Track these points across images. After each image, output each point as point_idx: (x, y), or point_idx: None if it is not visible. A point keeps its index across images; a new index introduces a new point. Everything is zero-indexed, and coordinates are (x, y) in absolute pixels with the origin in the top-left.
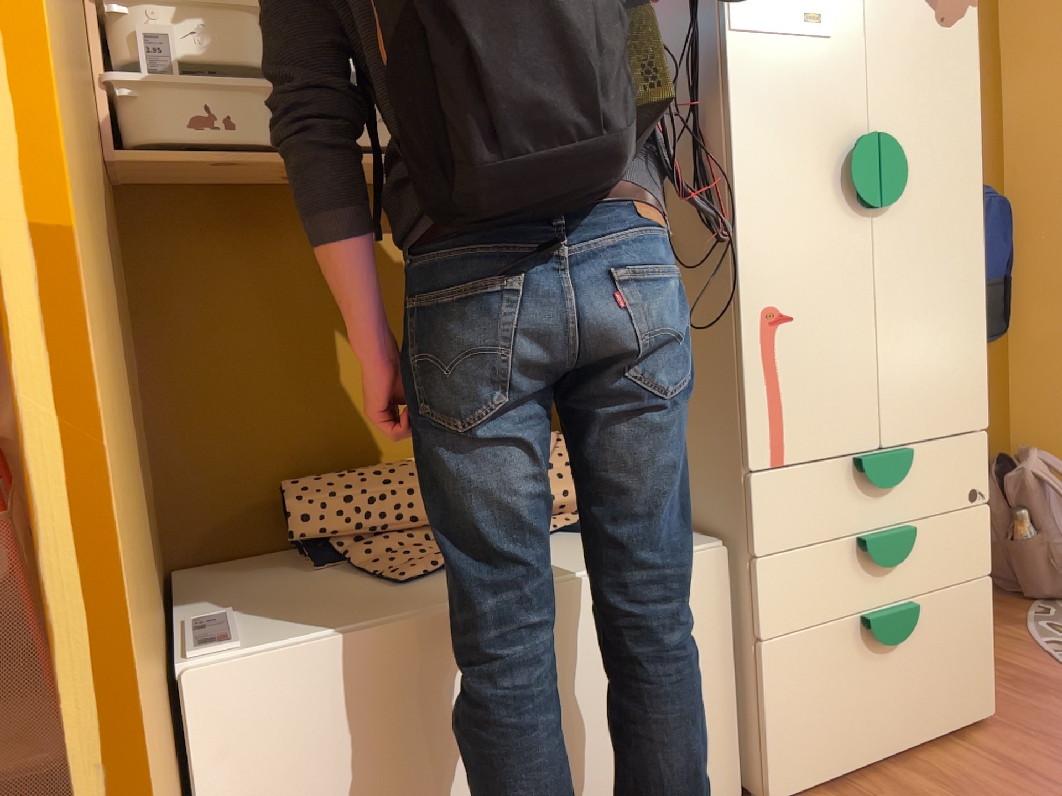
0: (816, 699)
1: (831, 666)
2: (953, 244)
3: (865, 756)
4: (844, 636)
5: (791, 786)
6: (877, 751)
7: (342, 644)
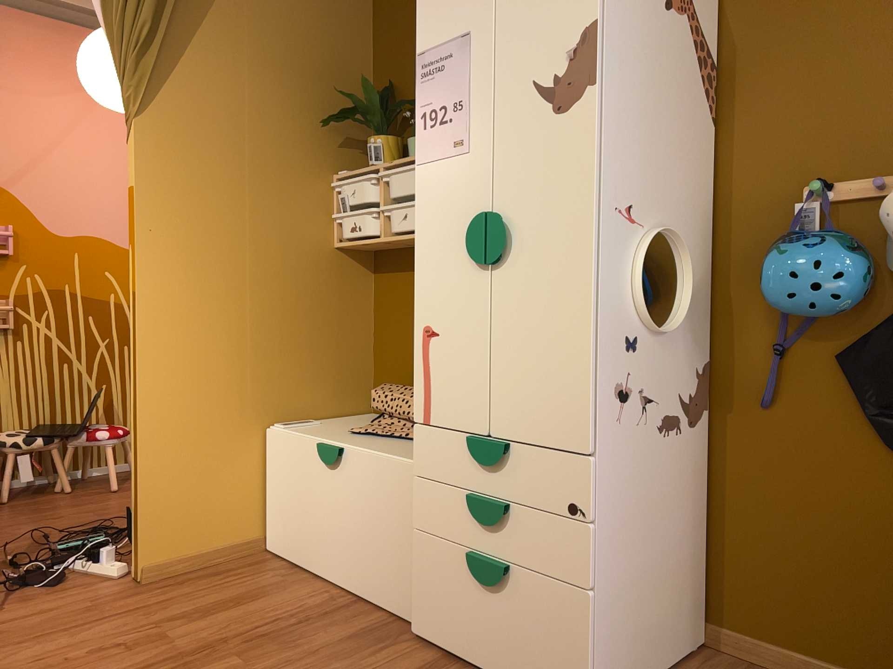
0: (439, 586)
1: (449, 572)
2: (559, 289)
3: (468, 654)
4: (458, 557)
5: (421, 630)
6: (477, 659)
7: (294, 437)
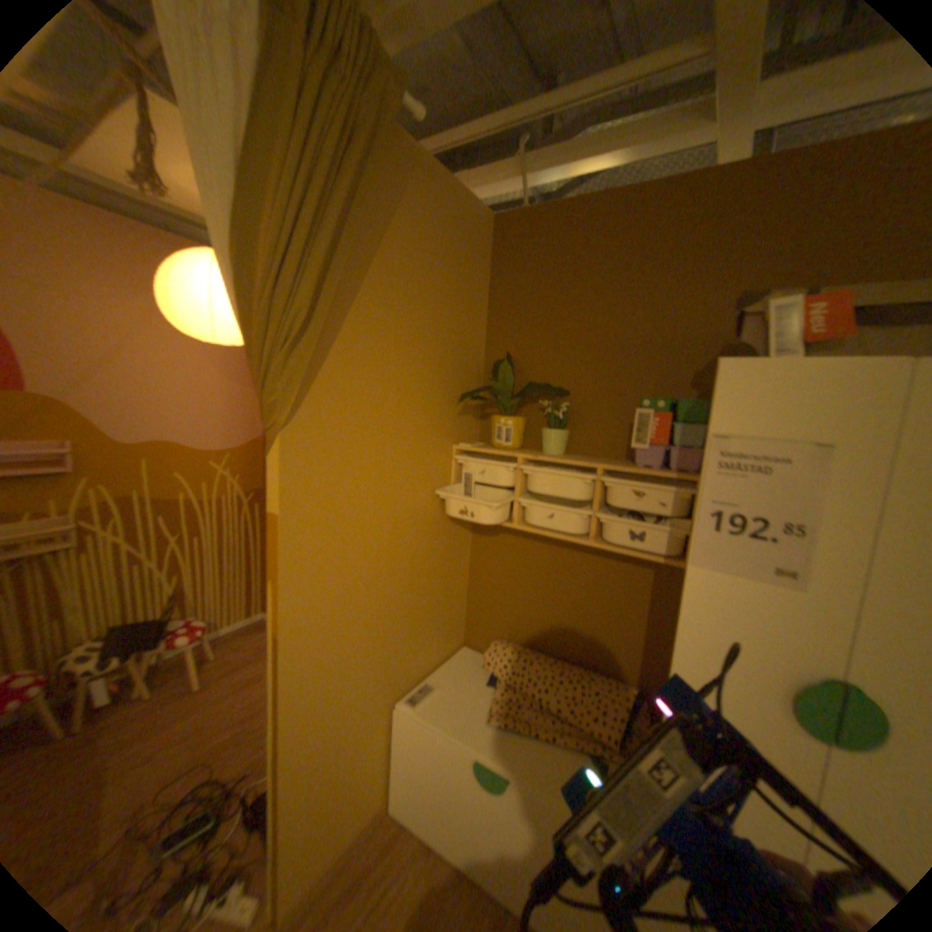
0: None
1: None
2: None
3: None
4: None
5: None
6: None
7: (439, 736)
